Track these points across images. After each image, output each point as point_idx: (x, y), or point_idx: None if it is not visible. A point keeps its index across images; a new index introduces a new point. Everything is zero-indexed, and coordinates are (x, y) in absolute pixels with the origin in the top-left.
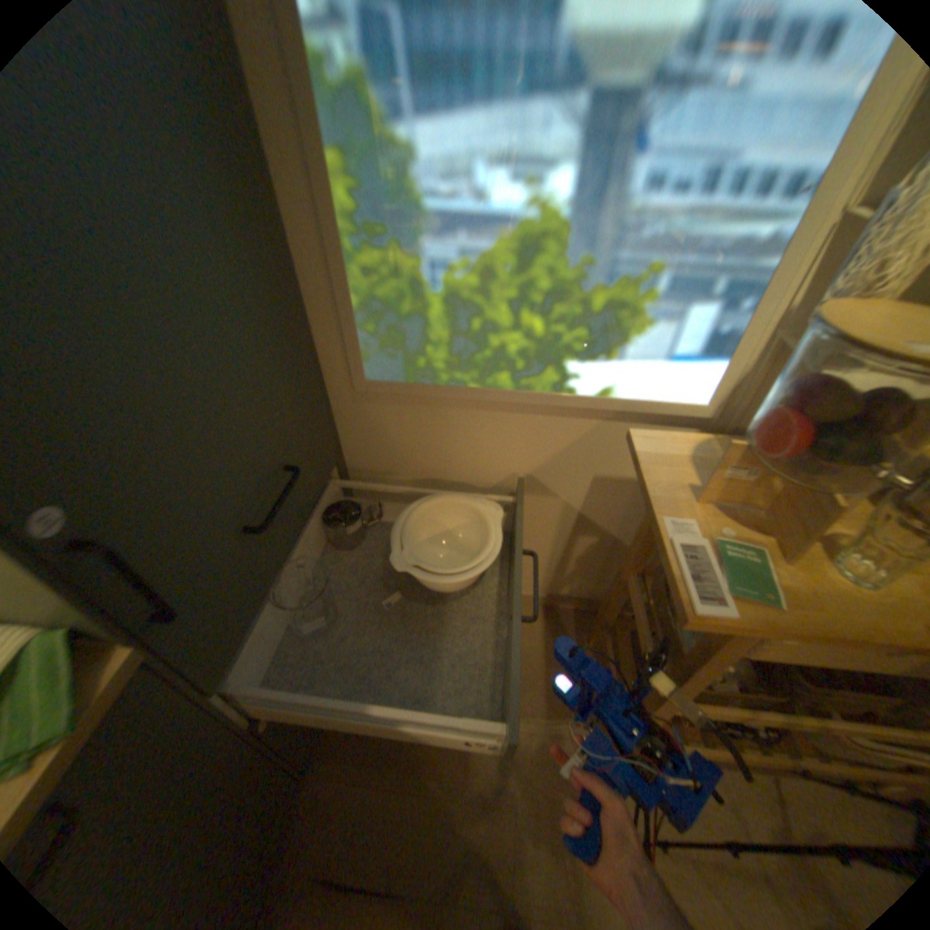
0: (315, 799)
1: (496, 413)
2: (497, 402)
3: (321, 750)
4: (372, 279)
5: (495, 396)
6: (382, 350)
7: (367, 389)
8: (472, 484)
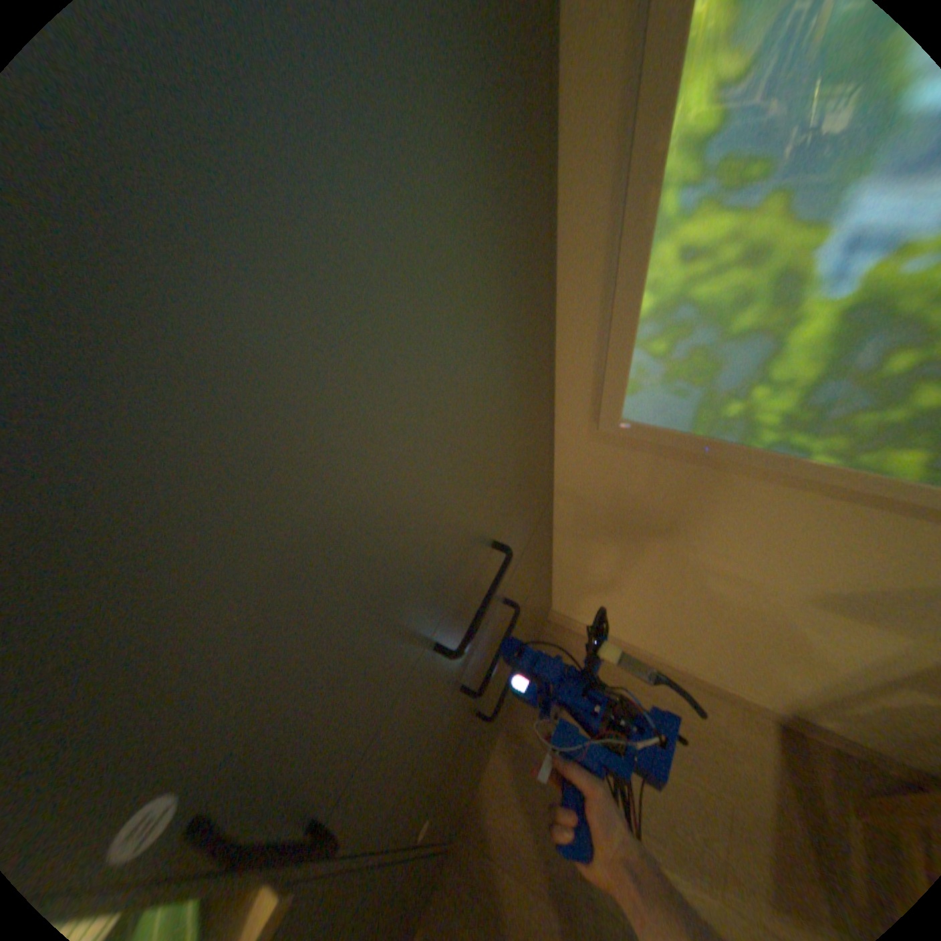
0: (461, 862)
1: (848, 503)
2: (862, 488)
3: (472, 805)
4: (699, 266)
5: (870, 484)
6: (668, 381)
7: (619, 429)
8: (740, 575)
